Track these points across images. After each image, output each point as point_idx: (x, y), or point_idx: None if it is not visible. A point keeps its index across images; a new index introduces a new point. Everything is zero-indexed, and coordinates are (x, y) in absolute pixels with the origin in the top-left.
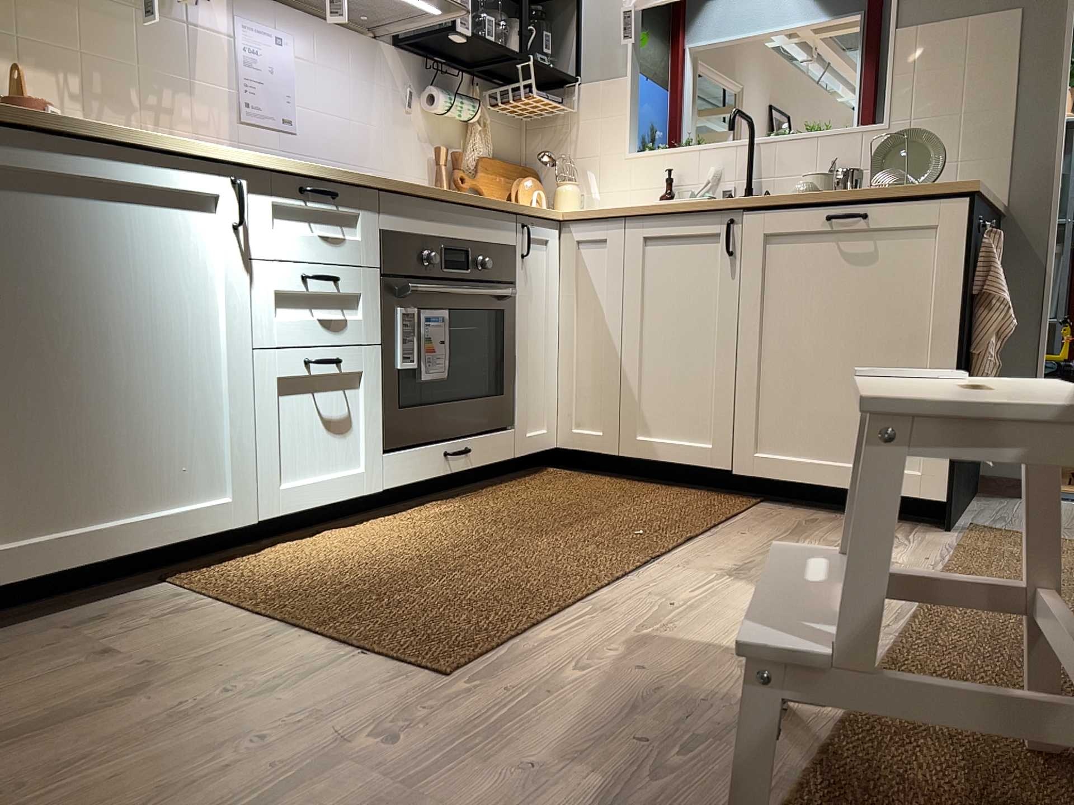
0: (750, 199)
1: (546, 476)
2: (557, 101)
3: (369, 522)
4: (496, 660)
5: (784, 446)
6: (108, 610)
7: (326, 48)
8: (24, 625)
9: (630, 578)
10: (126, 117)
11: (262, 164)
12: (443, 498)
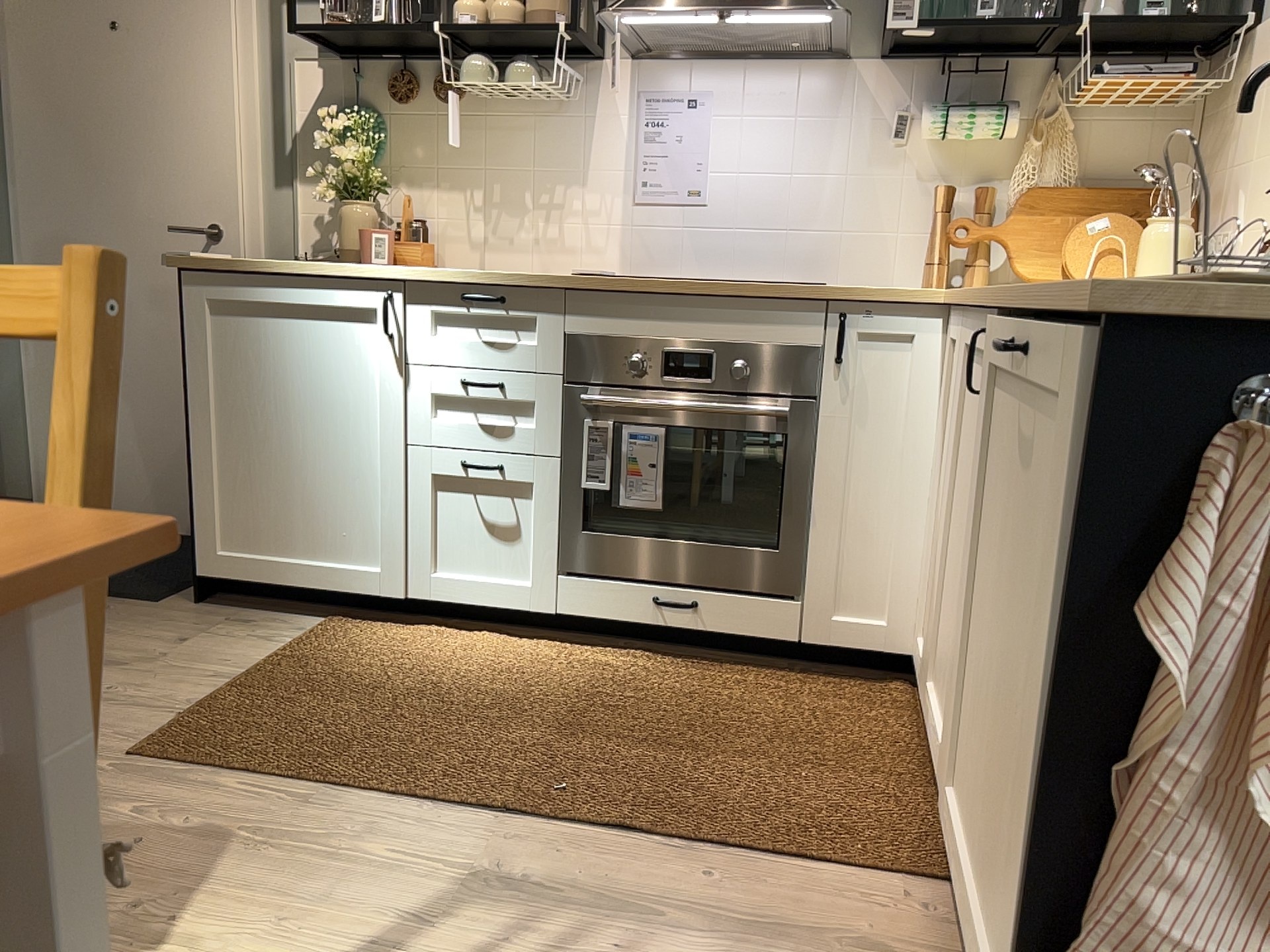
0: (1001, 297)
1: (872, 691)
2: (1173, 75)
3: (553, 643)
4: (160, 770)
5: (971, 804)
6: (271, 619)
7: (757, 92)
8: (237, 608)
9: (420, 807)
10: (516, 216)
11: (413, 276)
12: (684, 656)
